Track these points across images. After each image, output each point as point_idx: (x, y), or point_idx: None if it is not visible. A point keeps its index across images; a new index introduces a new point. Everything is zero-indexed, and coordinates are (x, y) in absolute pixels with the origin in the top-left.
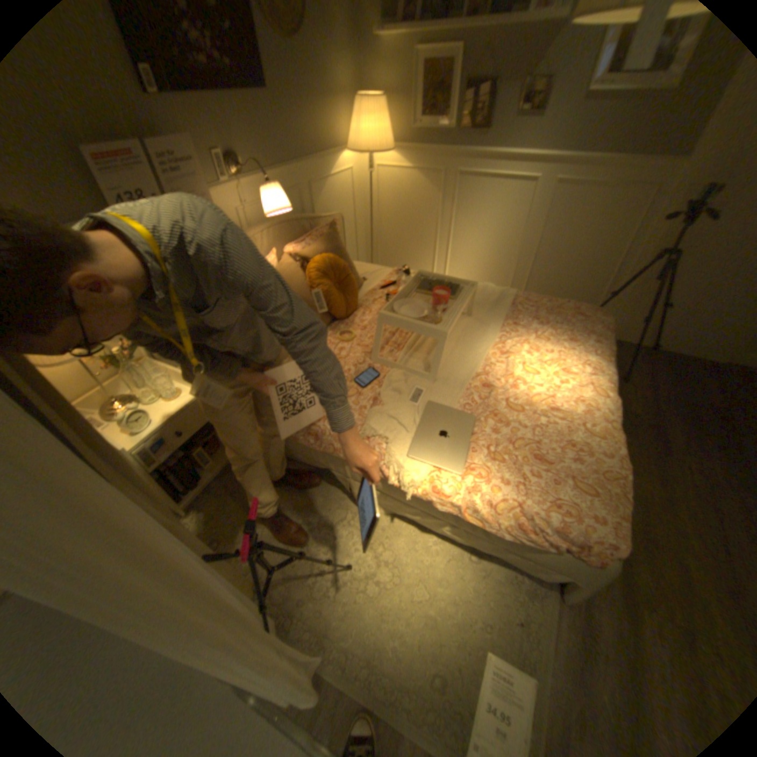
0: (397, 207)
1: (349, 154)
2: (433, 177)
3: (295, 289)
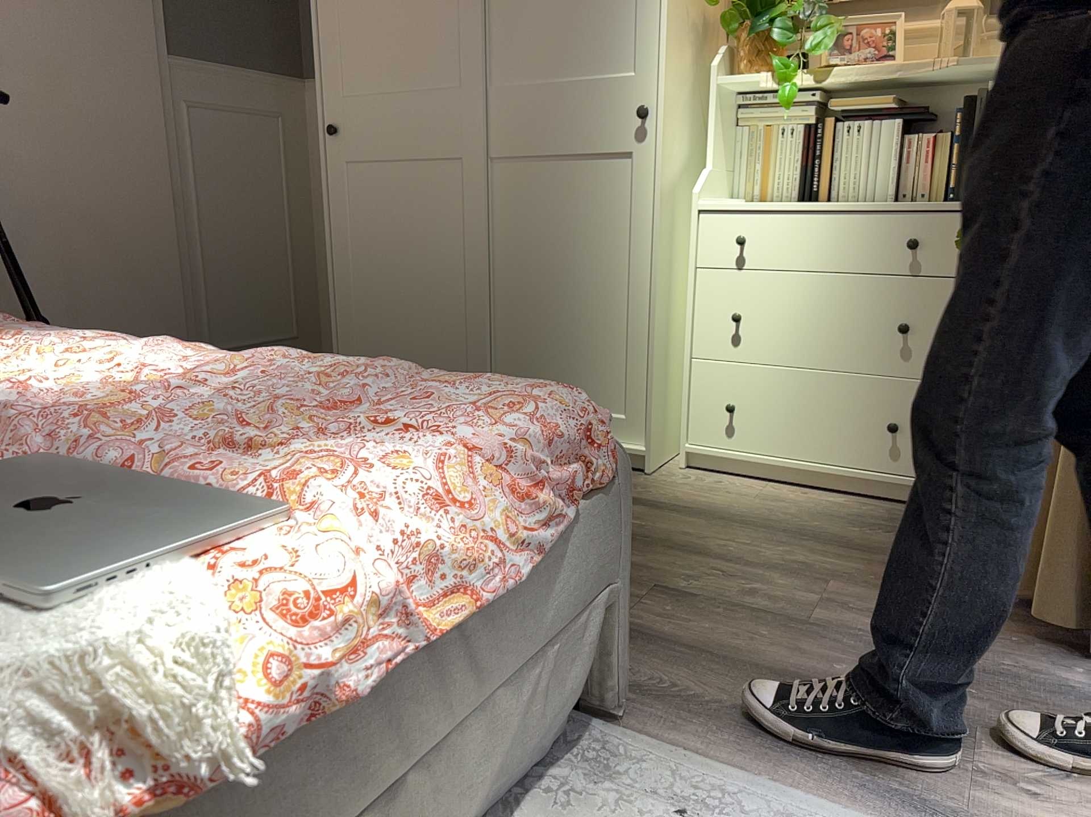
0: None
1: None
2: None
3: None
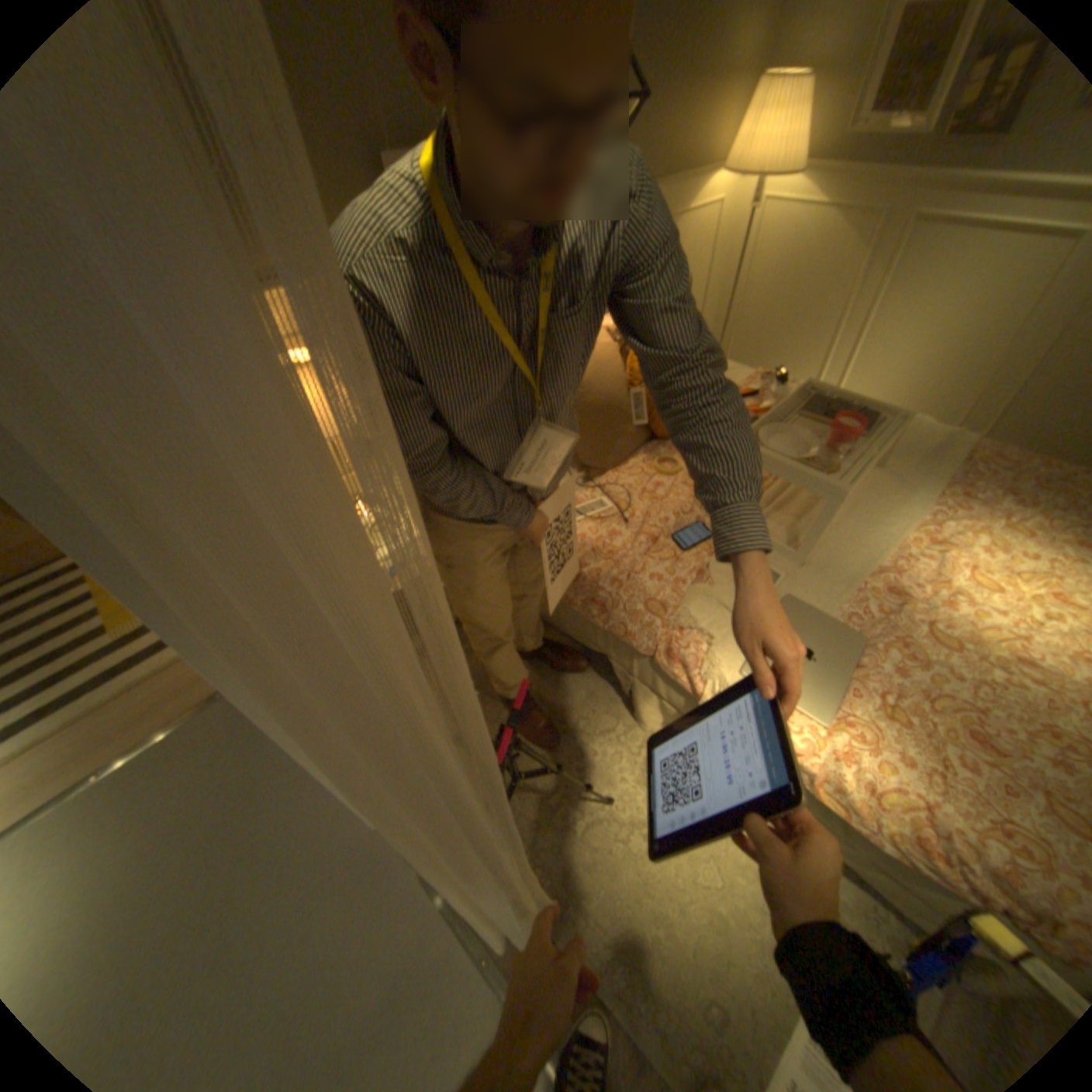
0: (780, 269)
1: (723, 178)
2: (861, 221)
3: (607, 385)
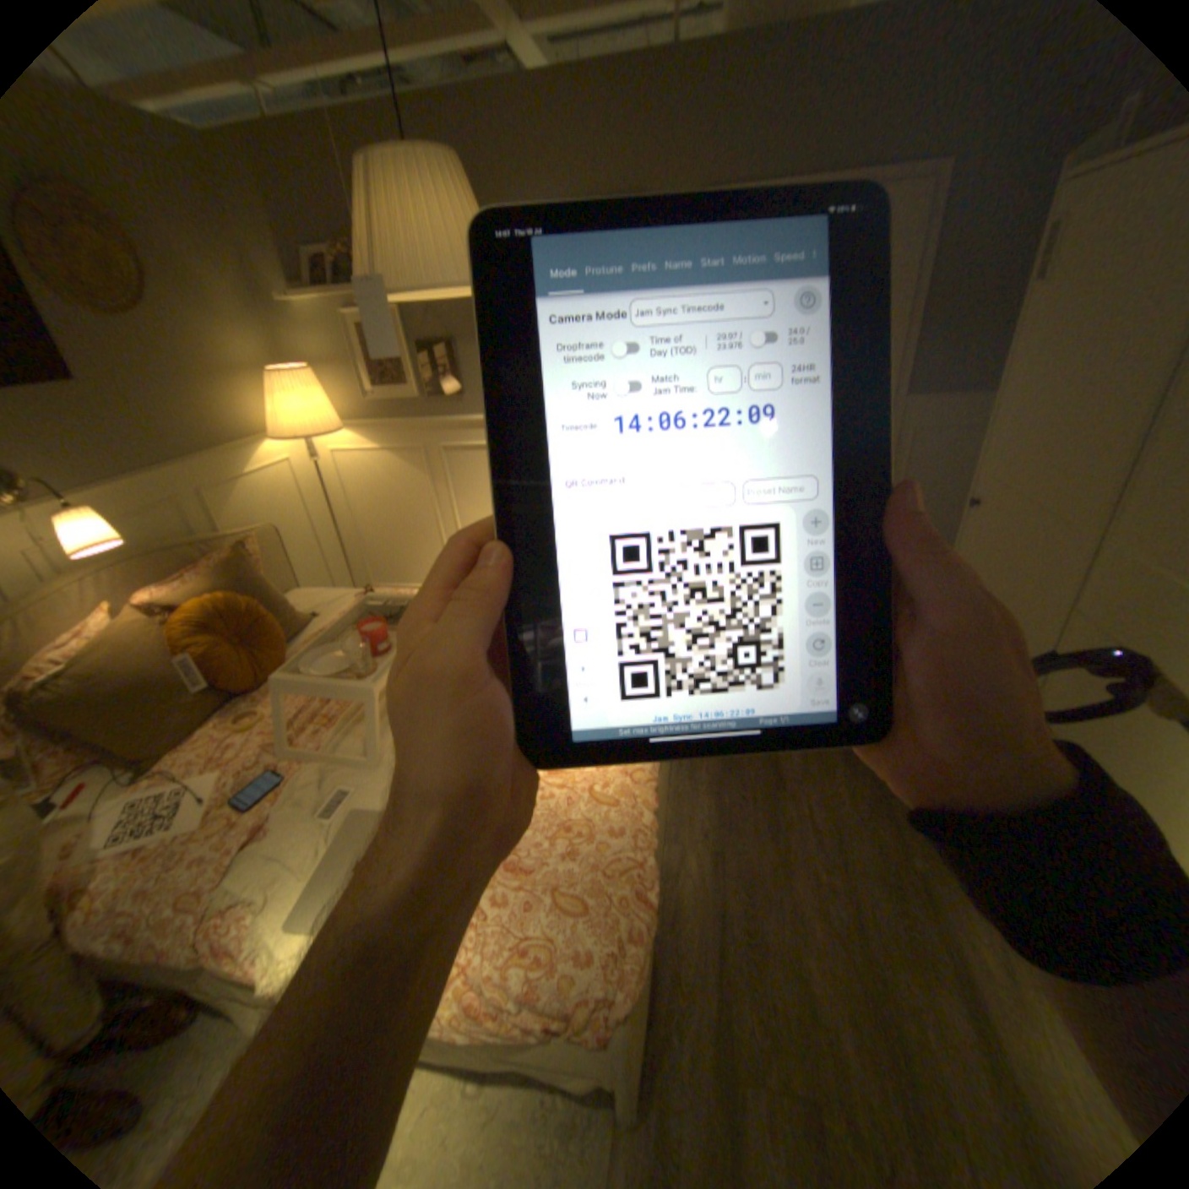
0: (373, 502)
1: (276, 444)
2: (410, 458)
3: (133, 665)
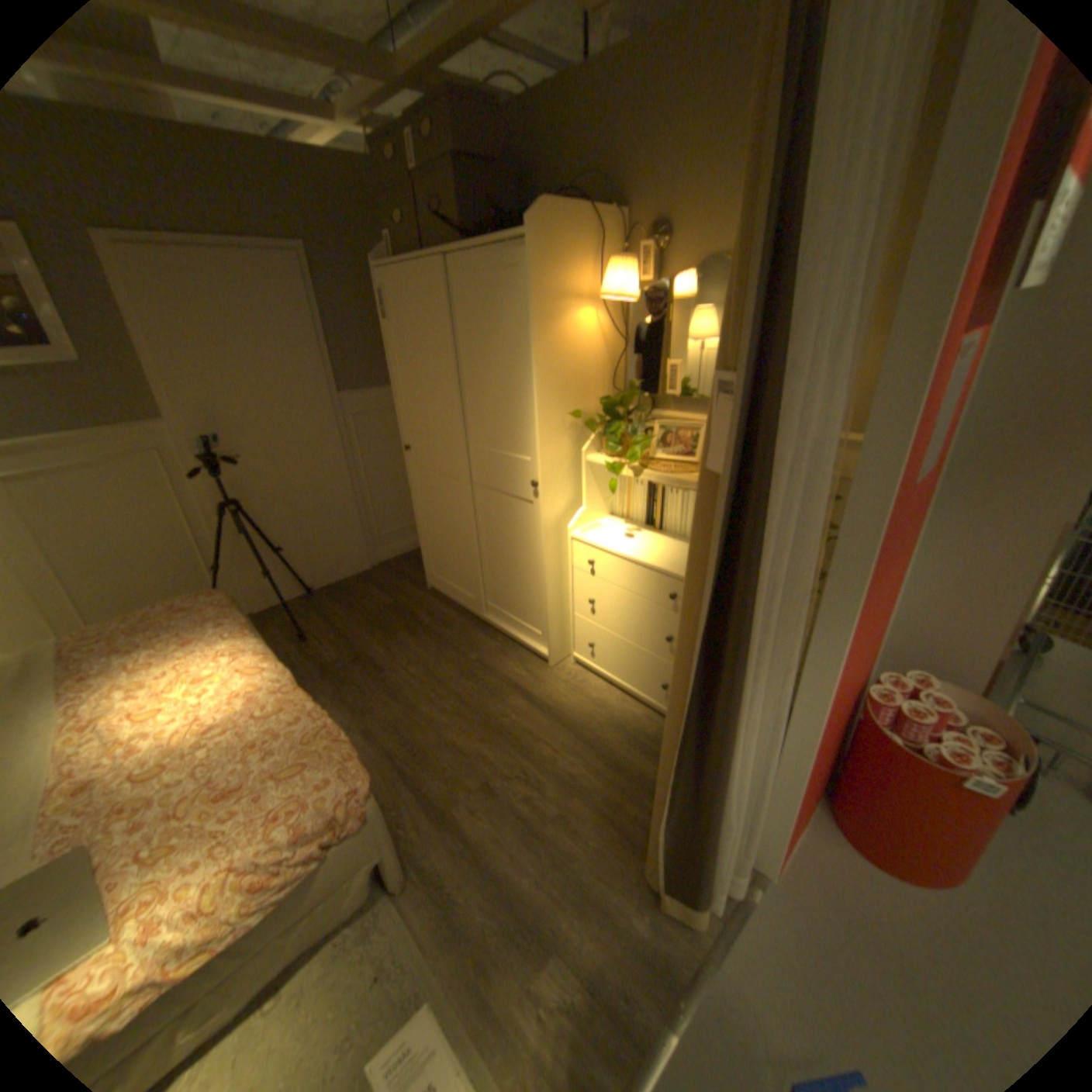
0: None
1: None
2: None
3: None
